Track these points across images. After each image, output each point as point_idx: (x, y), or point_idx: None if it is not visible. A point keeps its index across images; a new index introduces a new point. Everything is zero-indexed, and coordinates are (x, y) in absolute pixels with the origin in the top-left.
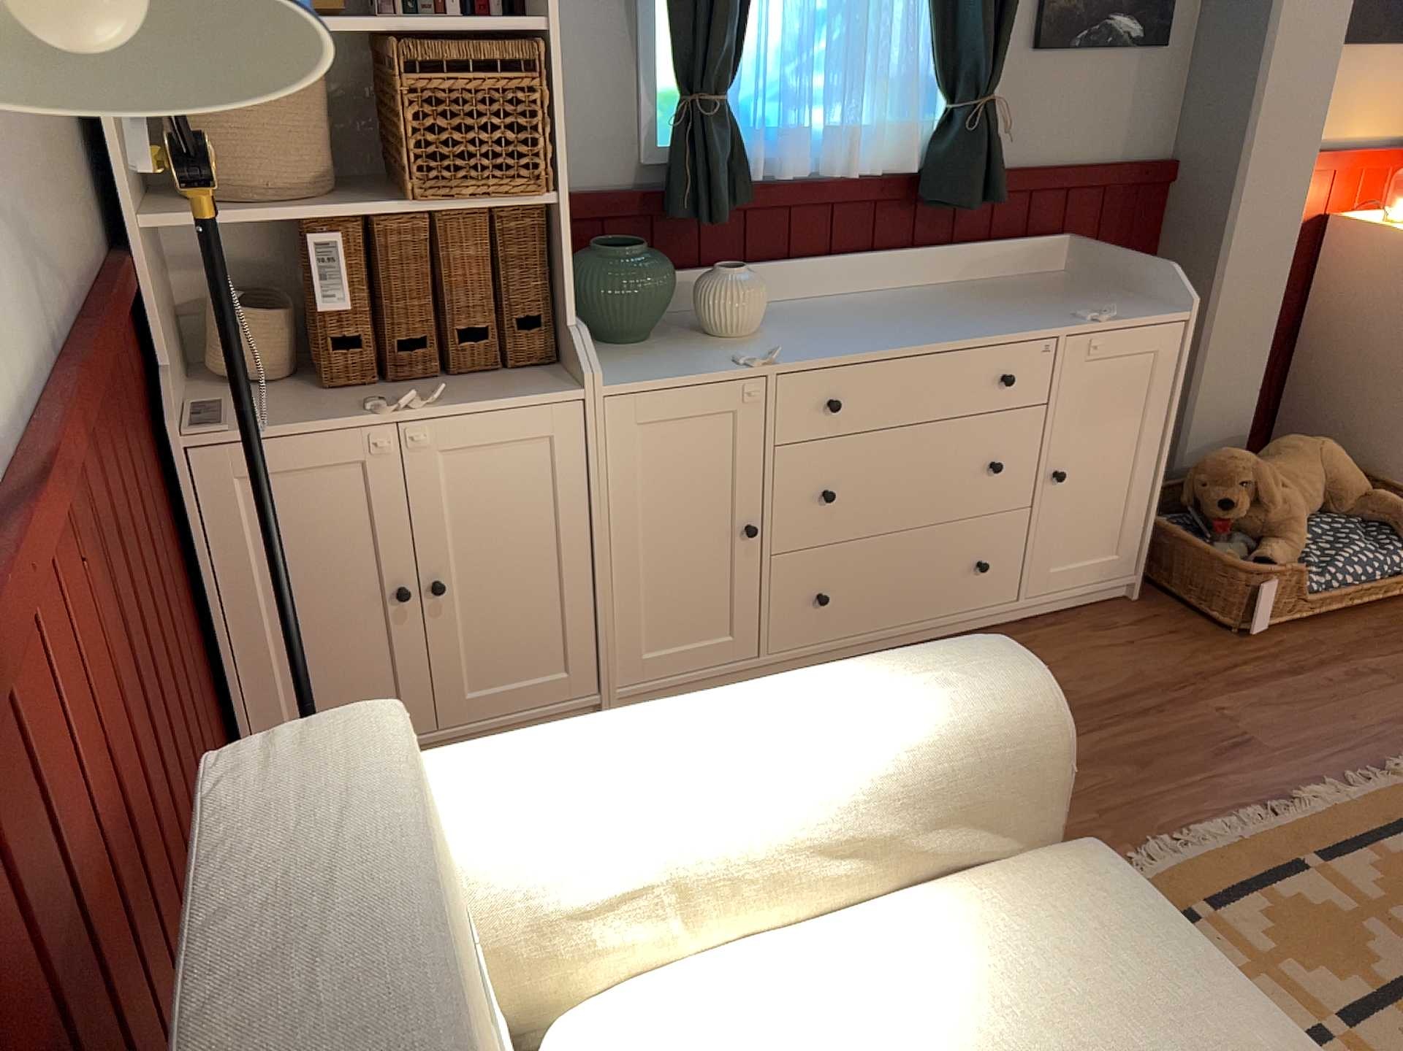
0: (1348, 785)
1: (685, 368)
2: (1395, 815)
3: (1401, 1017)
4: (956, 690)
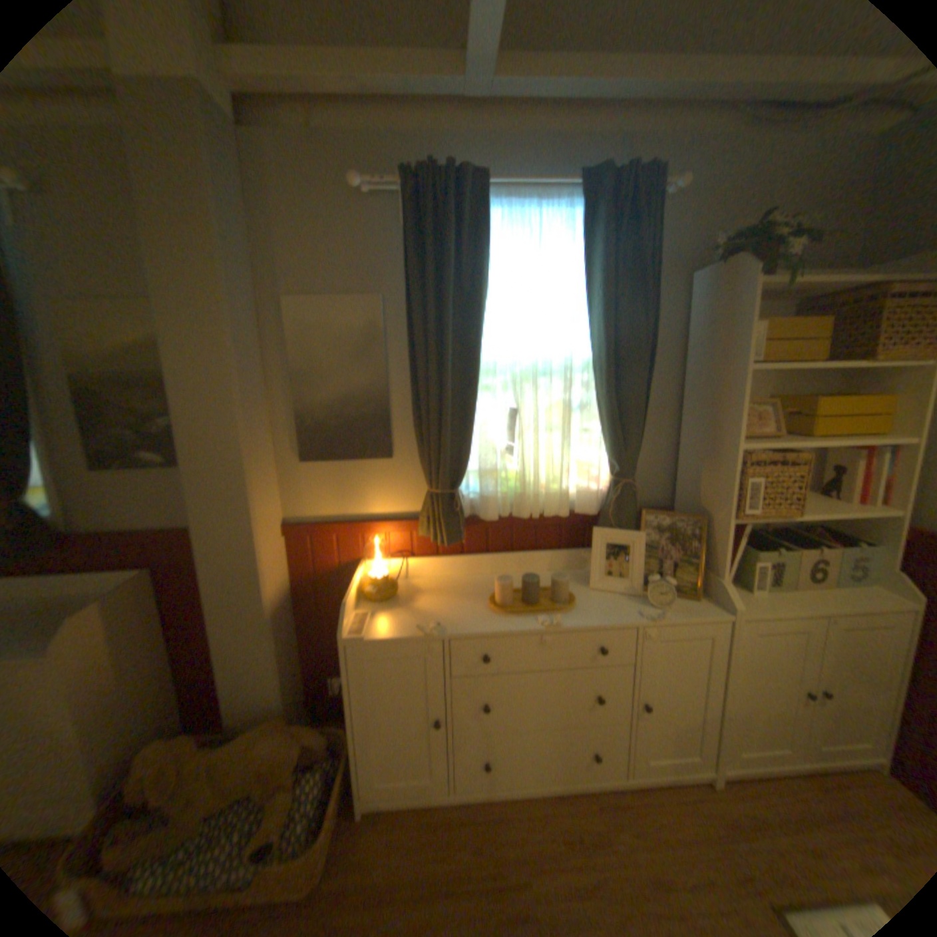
0: None
1: None
2: None
3: None
4: None
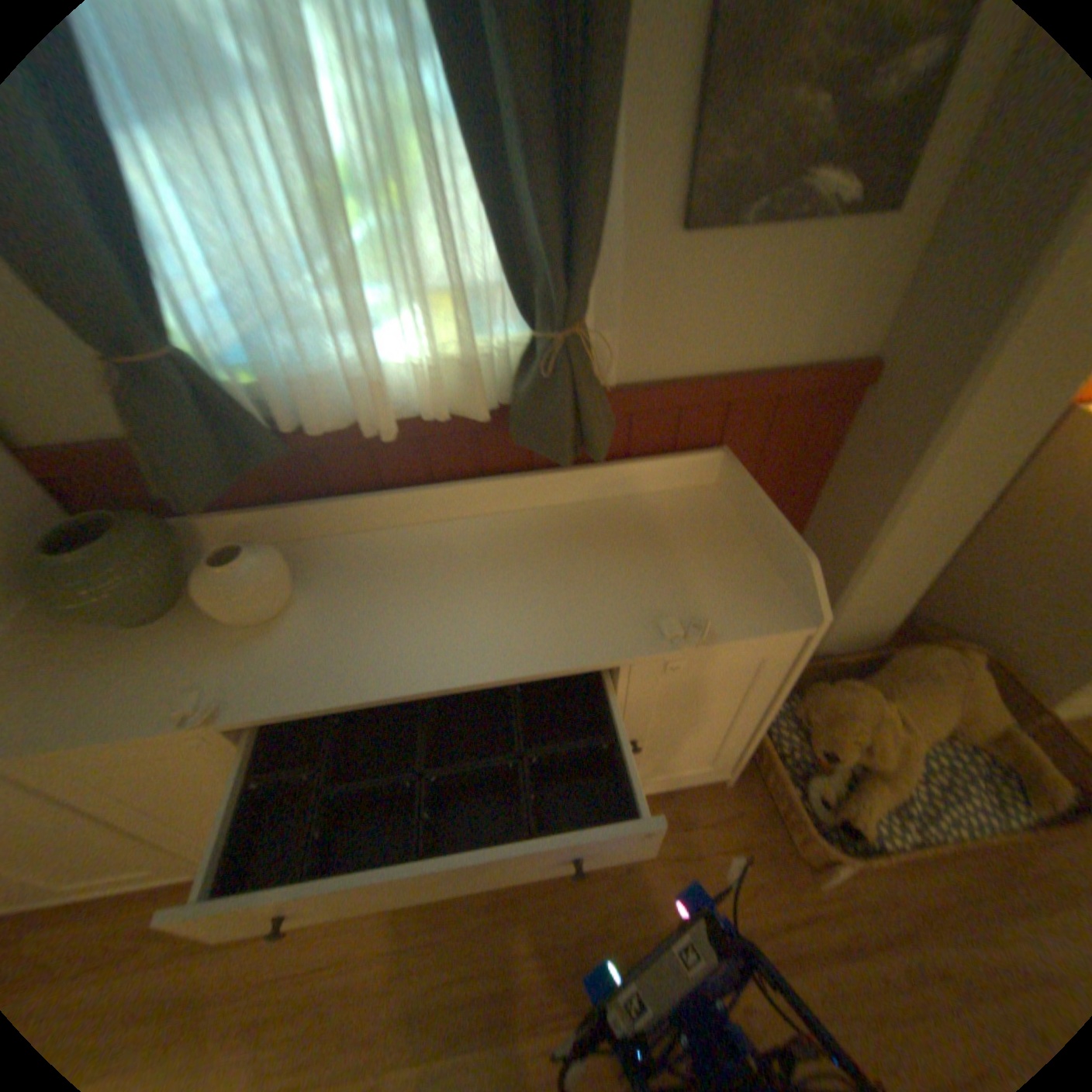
0: None
1: (113, 713)
2: None
3: None
4: None
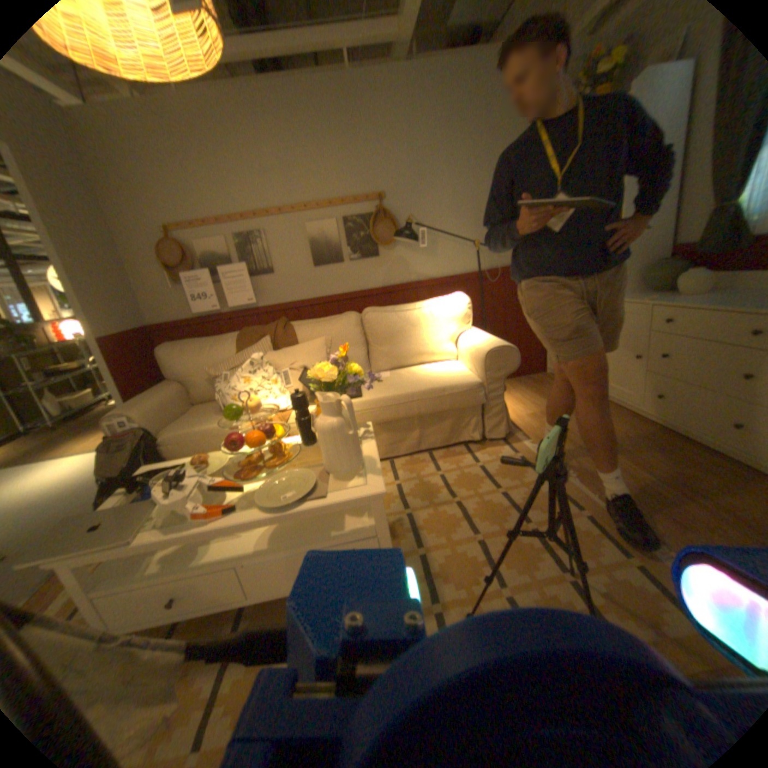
0: (665, 552)
1: (635, 298)
2: (641, 557)
3: (510, 506)
4: (488, 342)
